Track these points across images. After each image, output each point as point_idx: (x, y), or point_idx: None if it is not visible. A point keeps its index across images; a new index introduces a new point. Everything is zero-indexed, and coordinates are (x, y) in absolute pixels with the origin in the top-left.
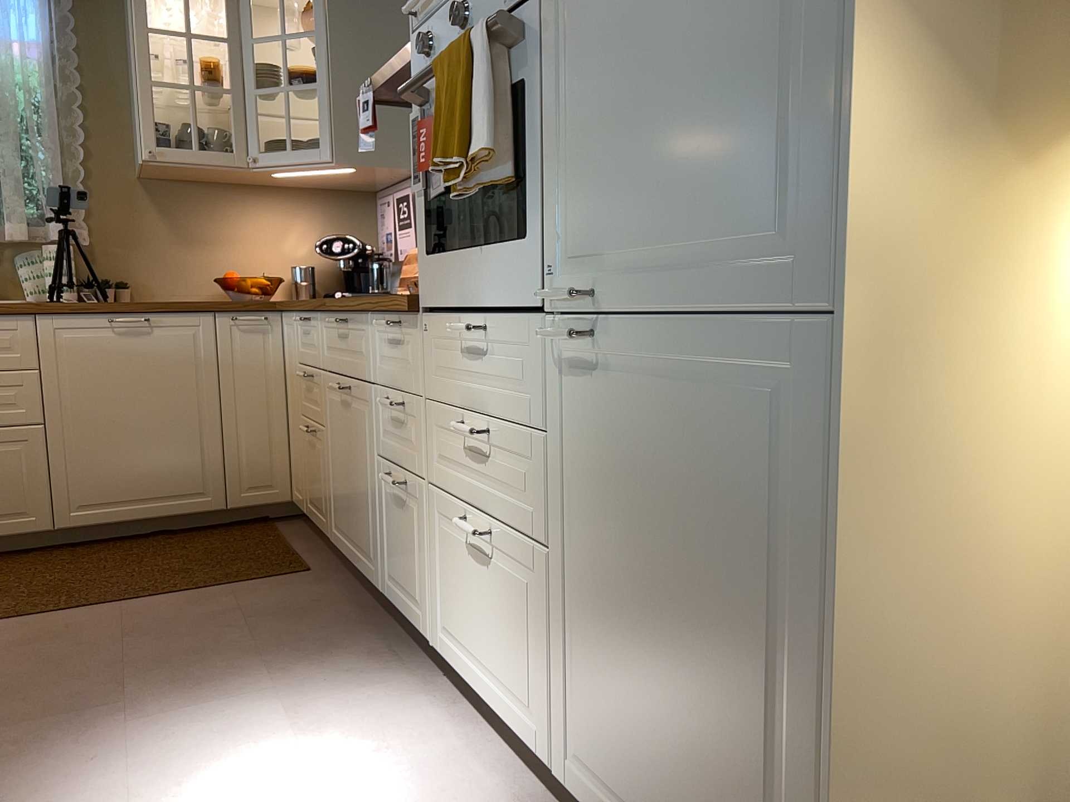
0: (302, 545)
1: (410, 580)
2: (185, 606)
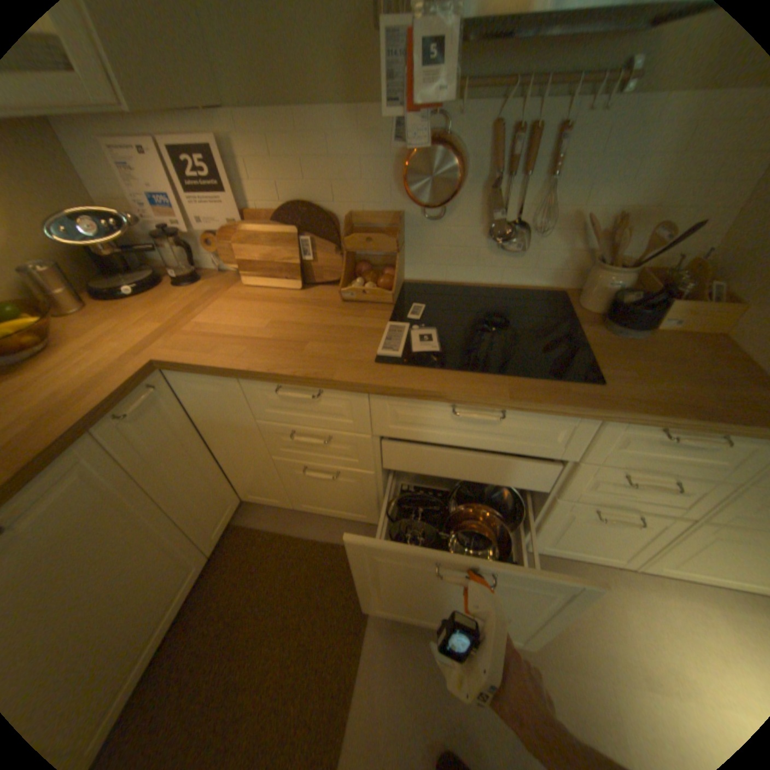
0: (312, 529)
1: (611, 550)
2: (392, 682)
